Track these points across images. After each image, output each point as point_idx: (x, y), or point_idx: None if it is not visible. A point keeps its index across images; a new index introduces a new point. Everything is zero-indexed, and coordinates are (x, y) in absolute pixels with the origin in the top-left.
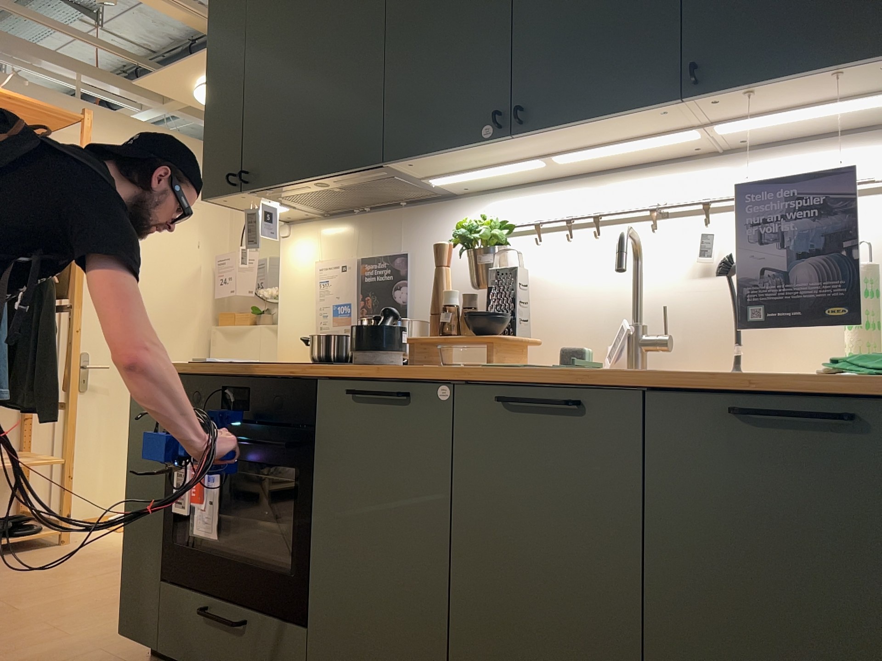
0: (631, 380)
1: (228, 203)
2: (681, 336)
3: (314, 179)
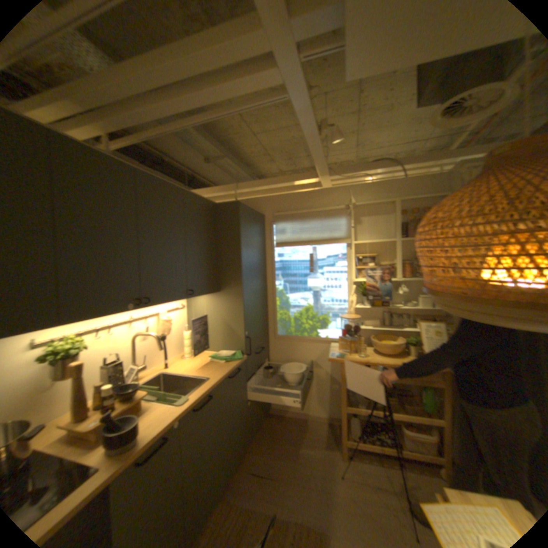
0: (218, 383)
1: None
2: (140, 363)
3: None
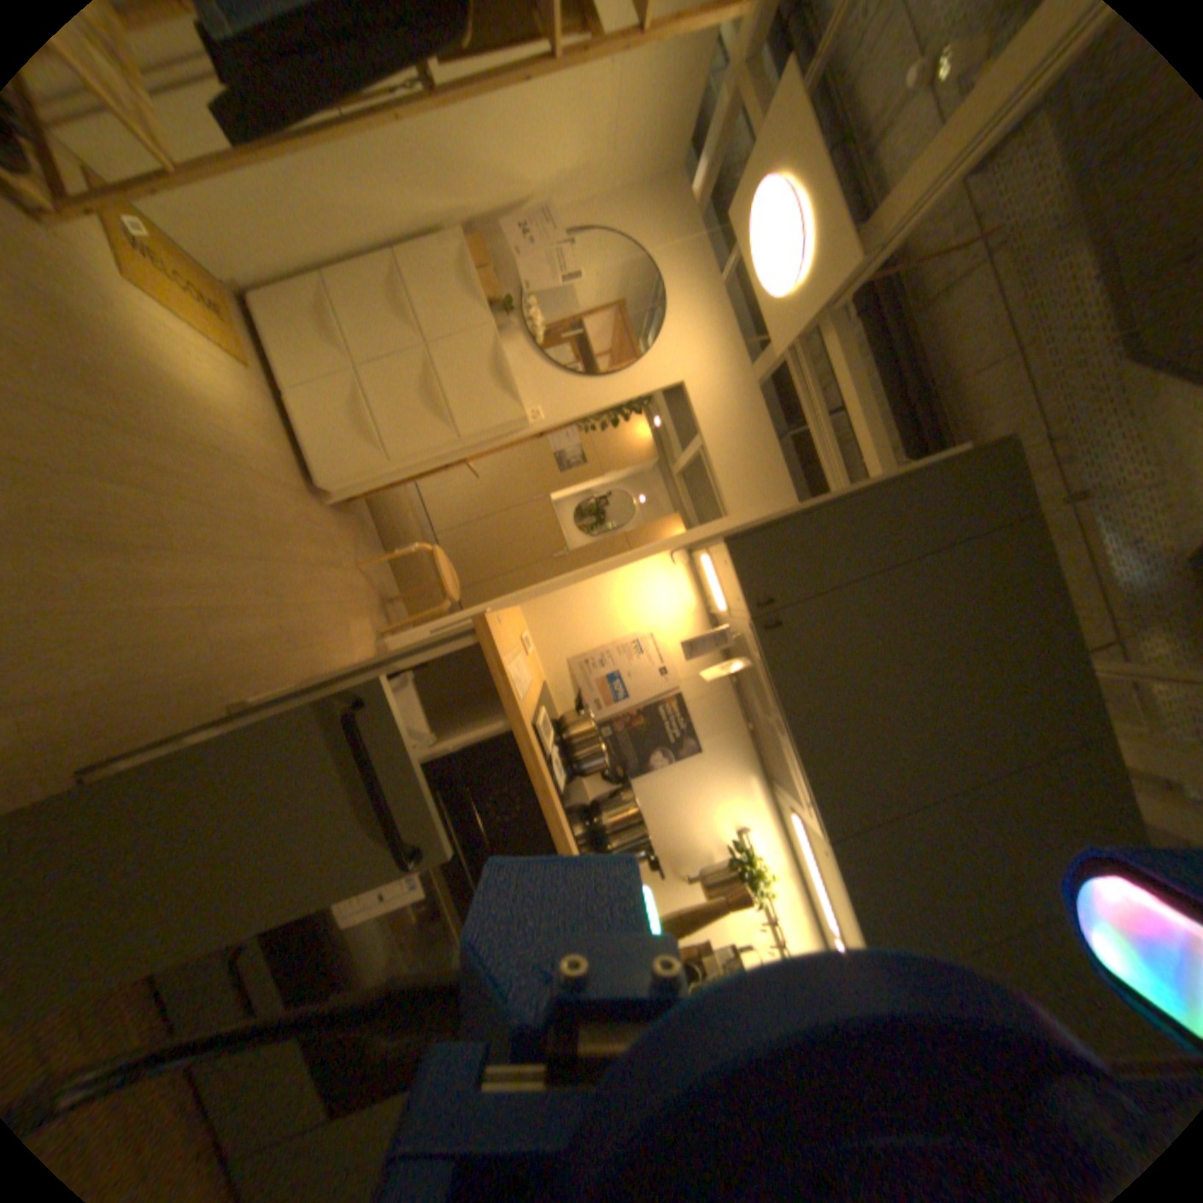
0: None
1: (722, 557)
2: None
3: (788, 731)
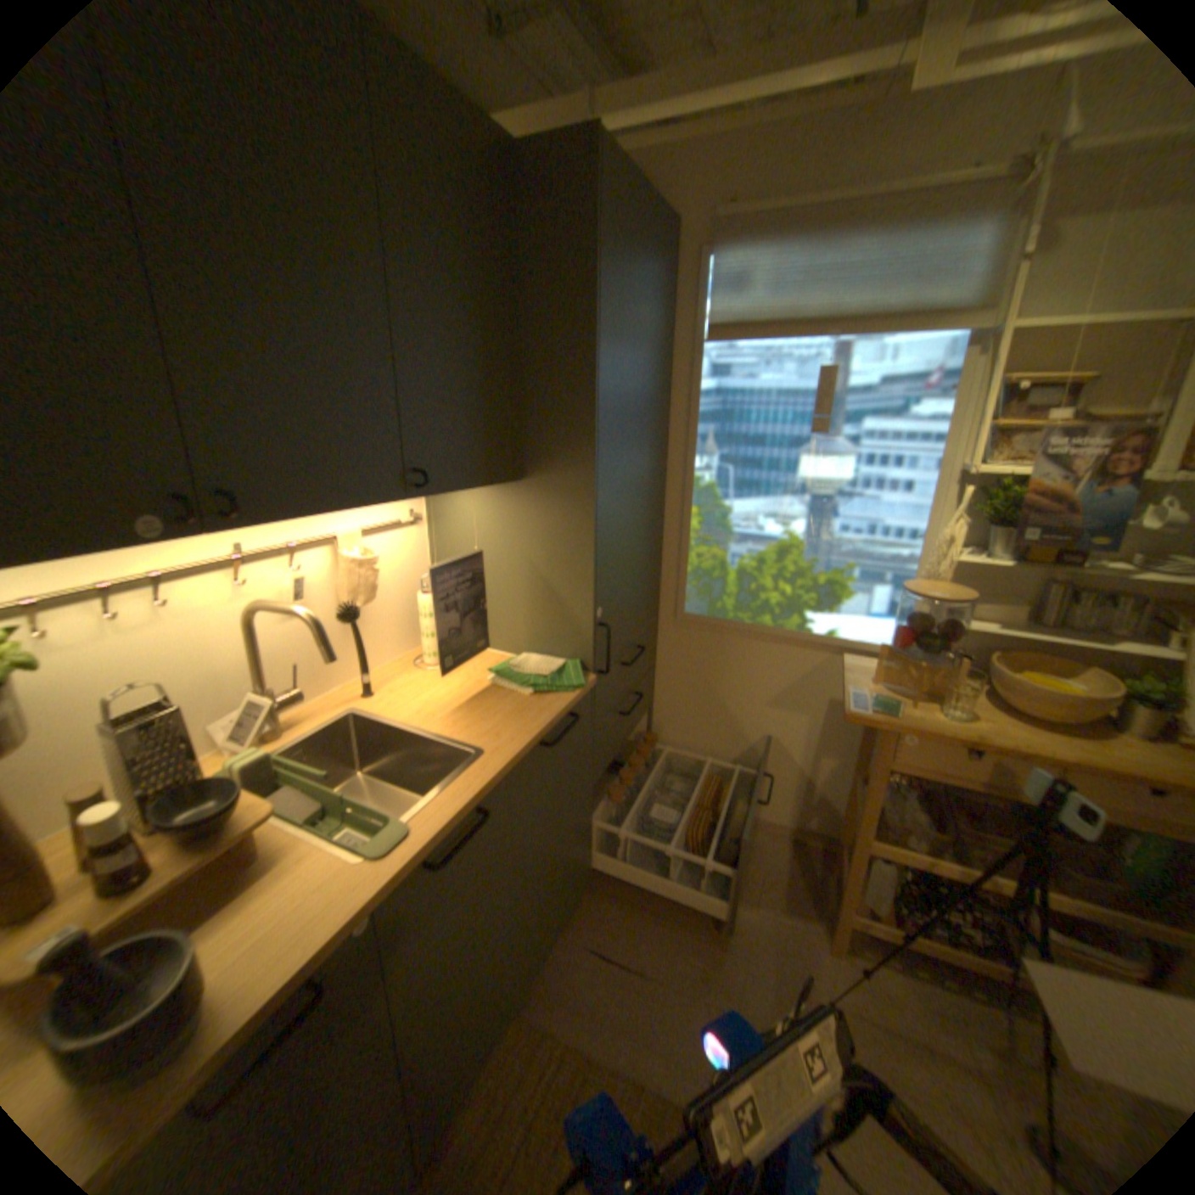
0: (507, 770)
1: None
2: (284, 681)
3: None
